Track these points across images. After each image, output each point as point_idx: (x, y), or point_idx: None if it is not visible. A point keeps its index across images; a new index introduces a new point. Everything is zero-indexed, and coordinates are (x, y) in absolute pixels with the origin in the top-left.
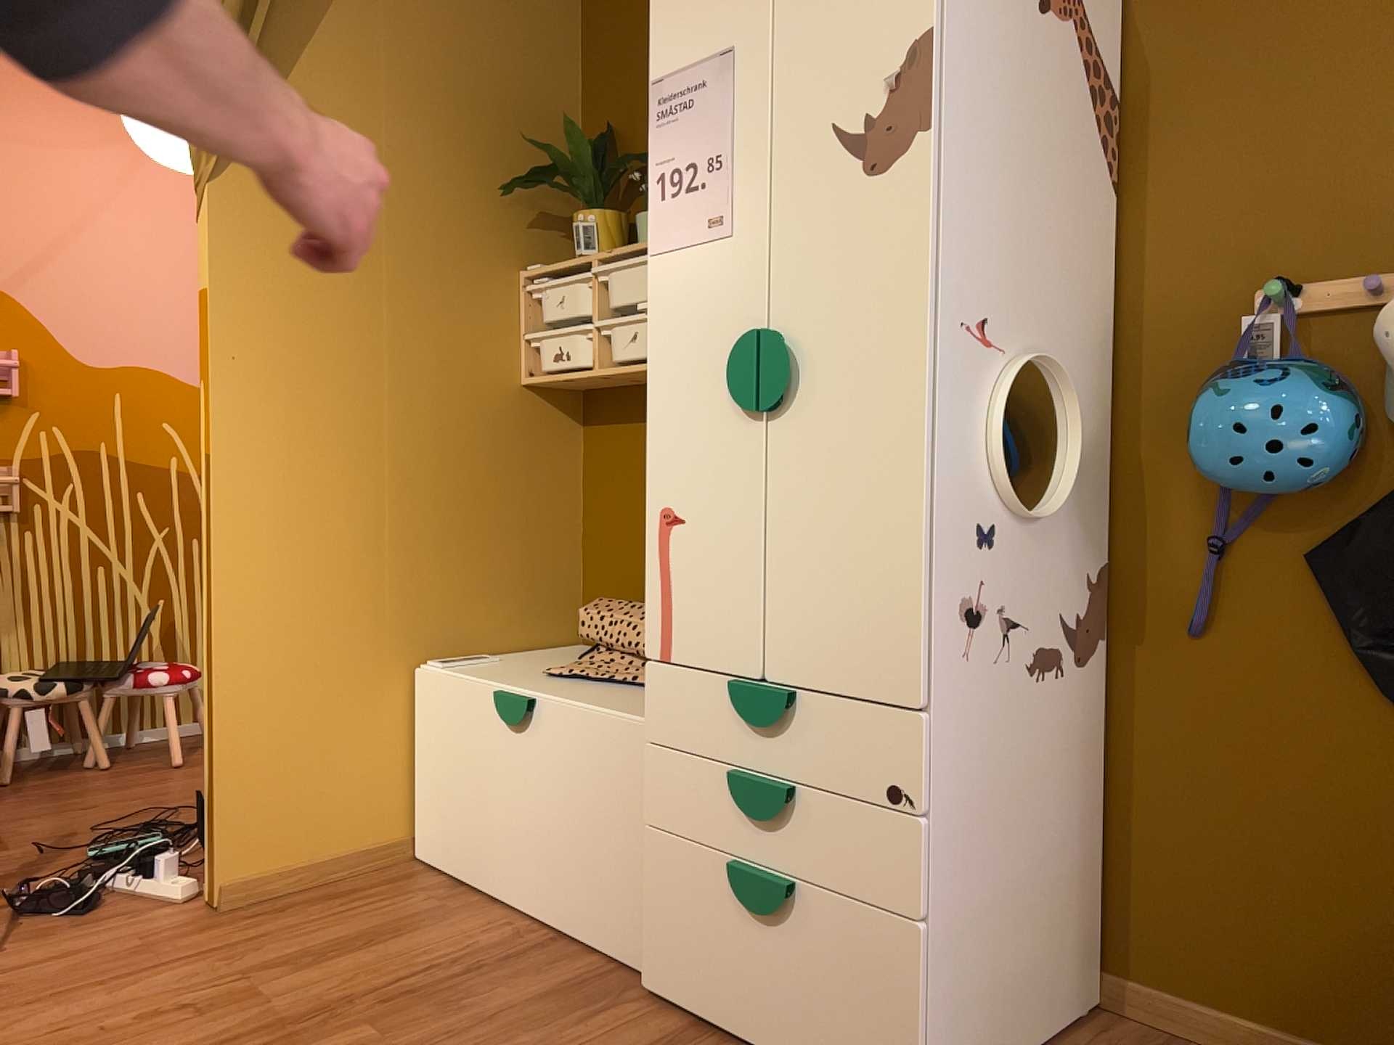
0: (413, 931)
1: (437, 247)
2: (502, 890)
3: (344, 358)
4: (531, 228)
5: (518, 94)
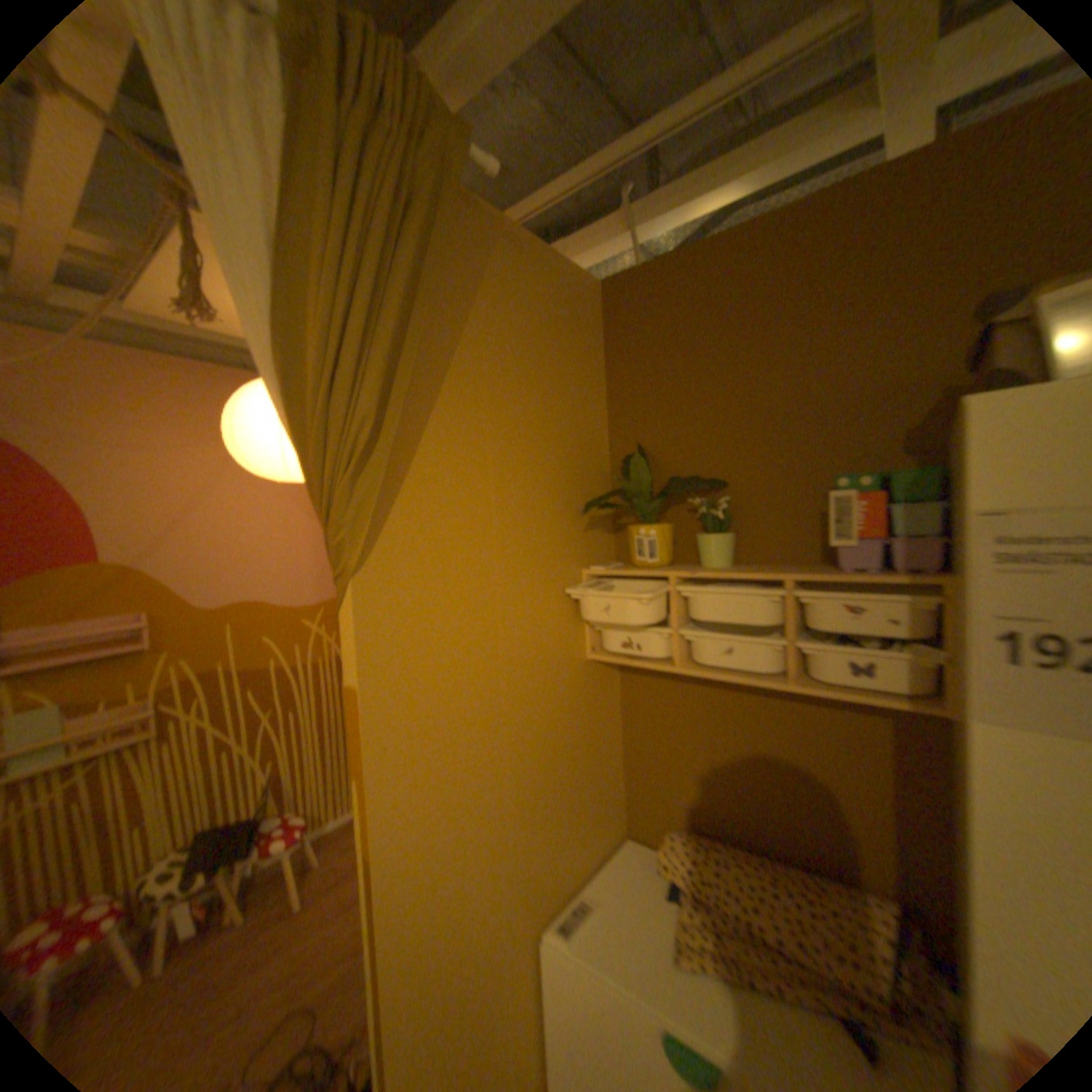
0: None
1: (531, 570)
2: None
3: (473, 700)
4: (584, 531)
5: (572, 424)
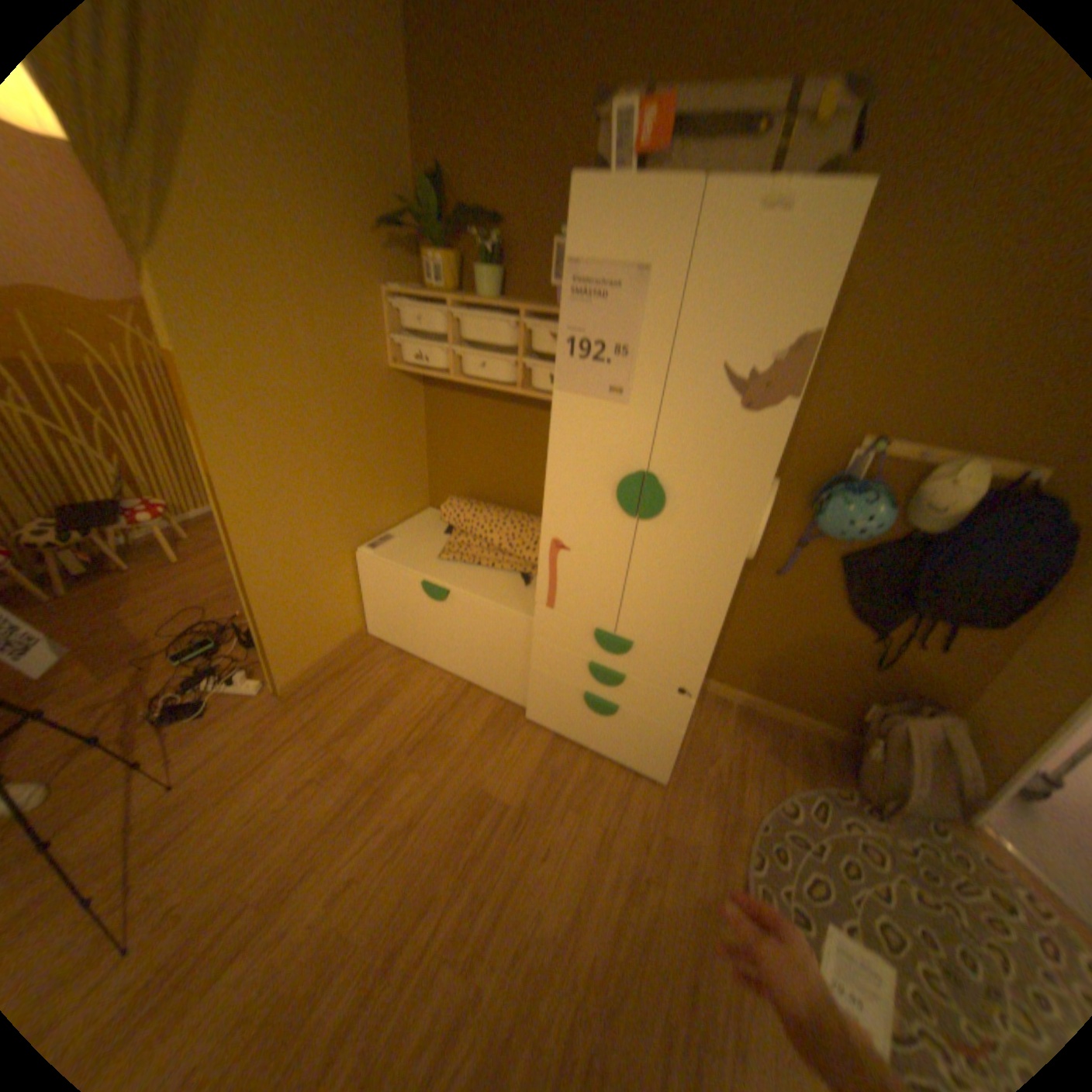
0: (397, 695)
1: (328, 281)
2: (431, 660)
3: (282, 383)
4: (385, 252)
5: (367, 129)
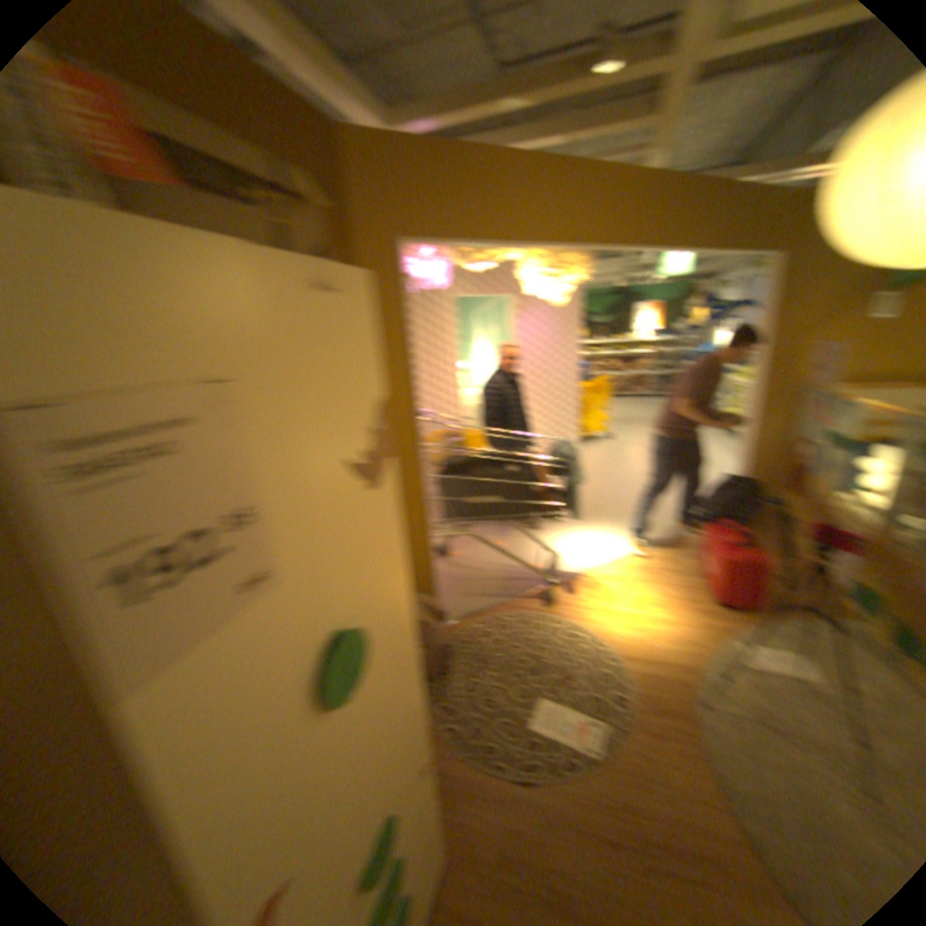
0: None
1: None
2: None
3: None
4: None
5: None
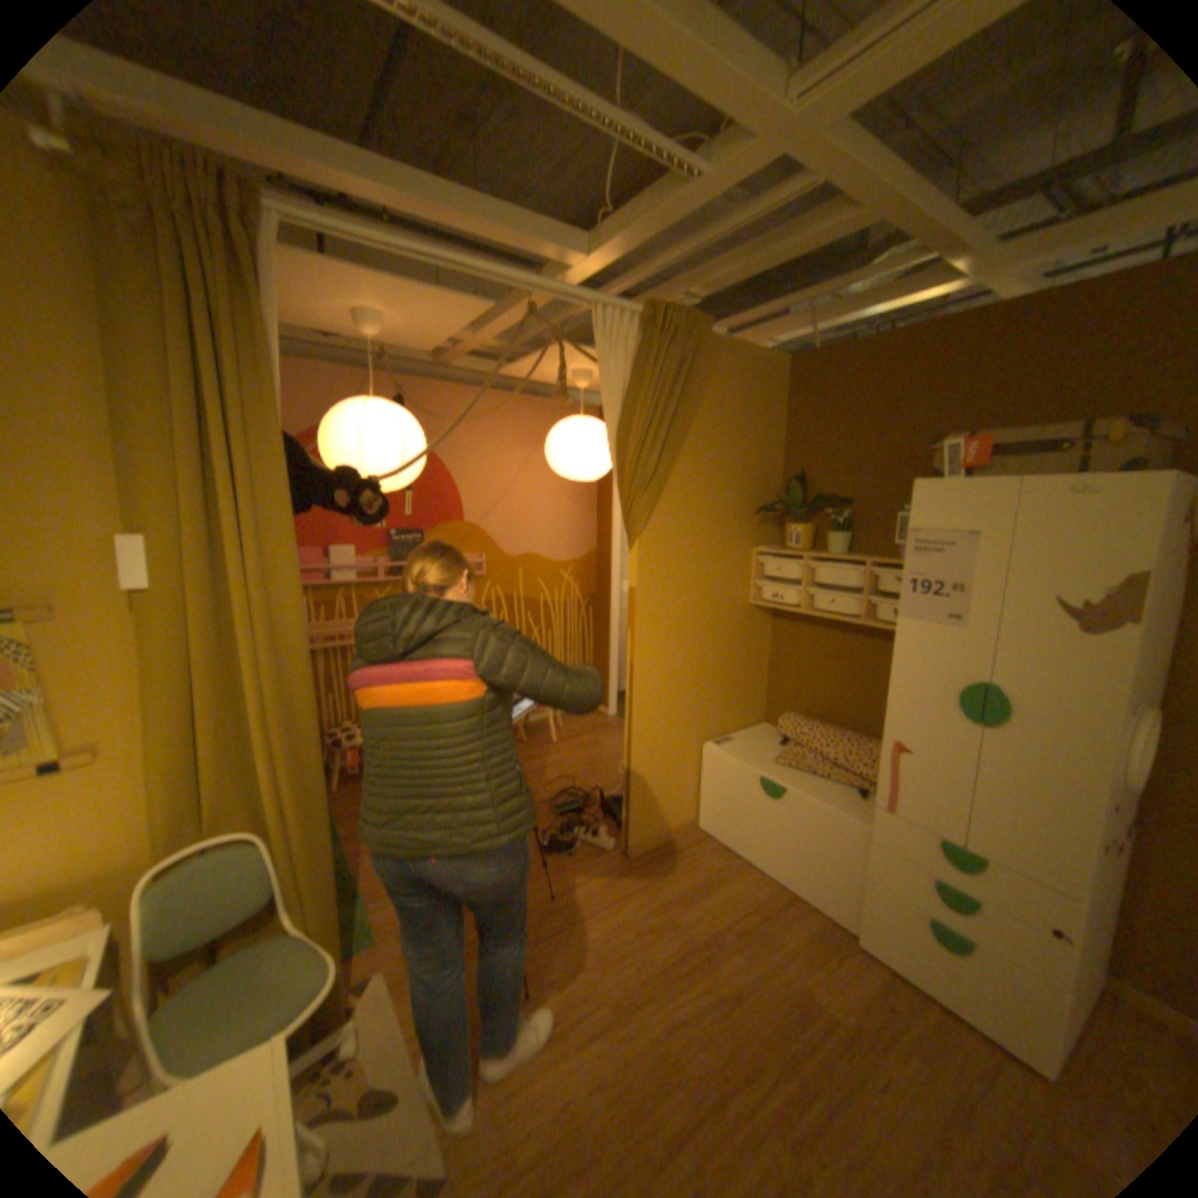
0: (725, 886)
1: (720, 546)
2: (758, 864)
3: (682, 609)
4: (757, 526)
5: (757, 457)
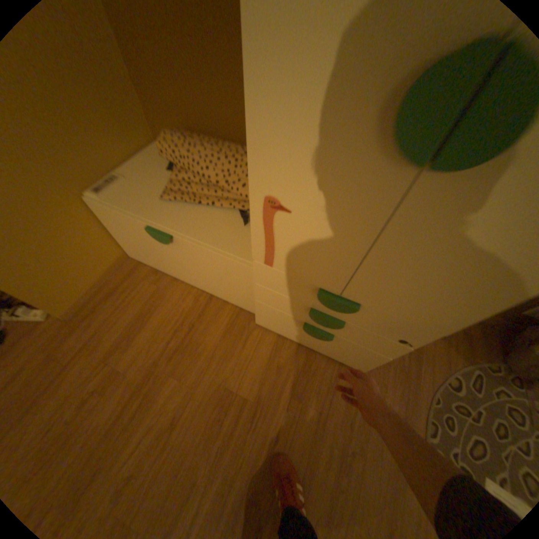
0: (156, 309)
1: None
2: (179, 278)
3: None
4: None
5: None
